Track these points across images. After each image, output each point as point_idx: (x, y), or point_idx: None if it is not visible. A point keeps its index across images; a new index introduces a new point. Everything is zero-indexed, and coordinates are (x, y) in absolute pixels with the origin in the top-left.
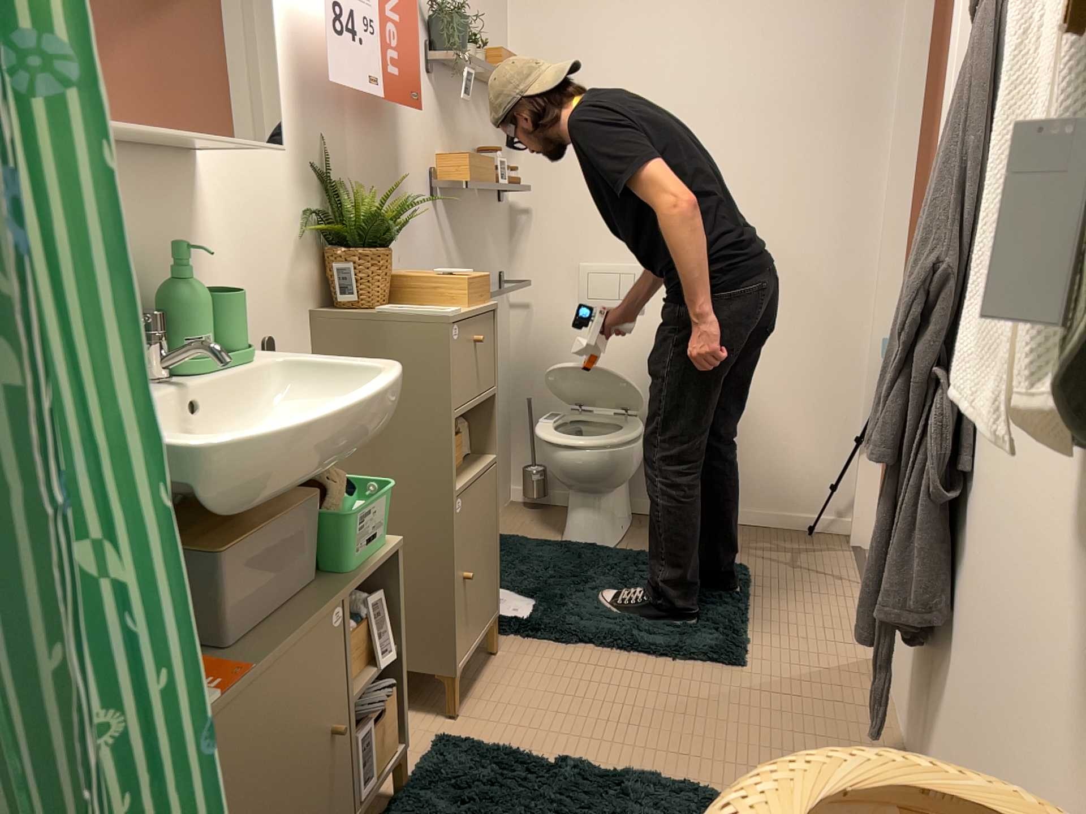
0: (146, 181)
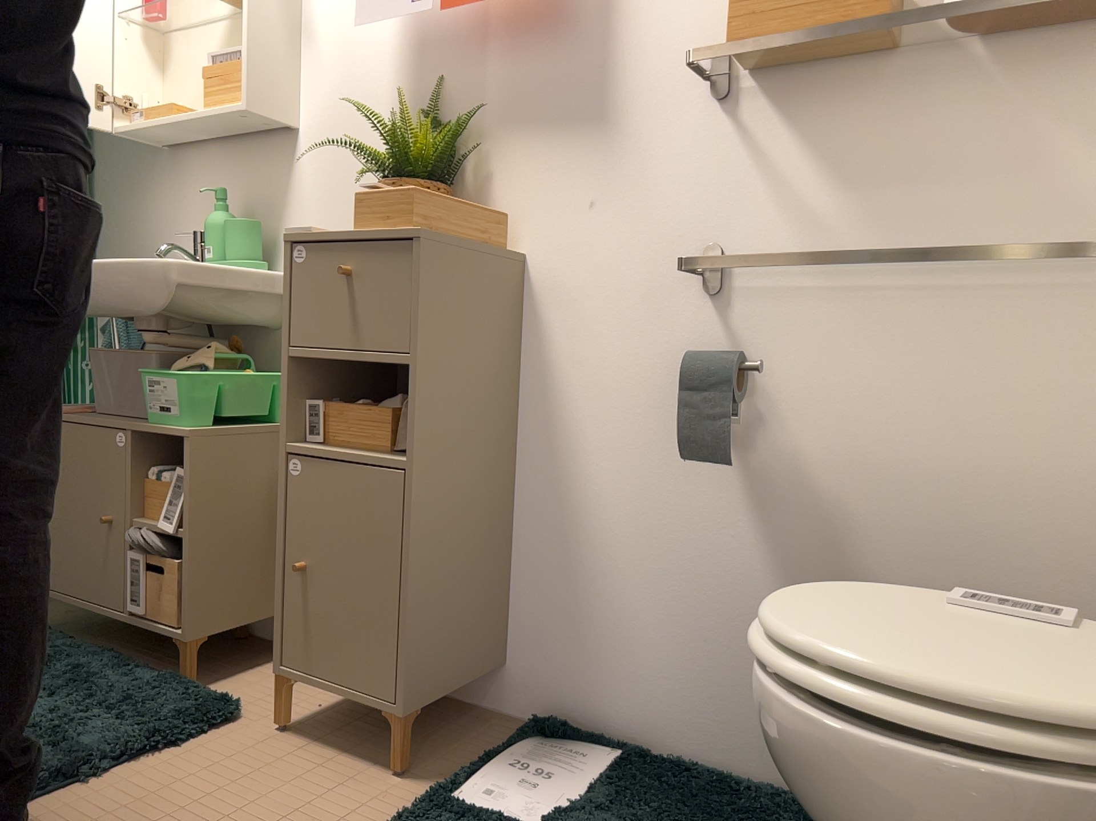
0: (254, 155)
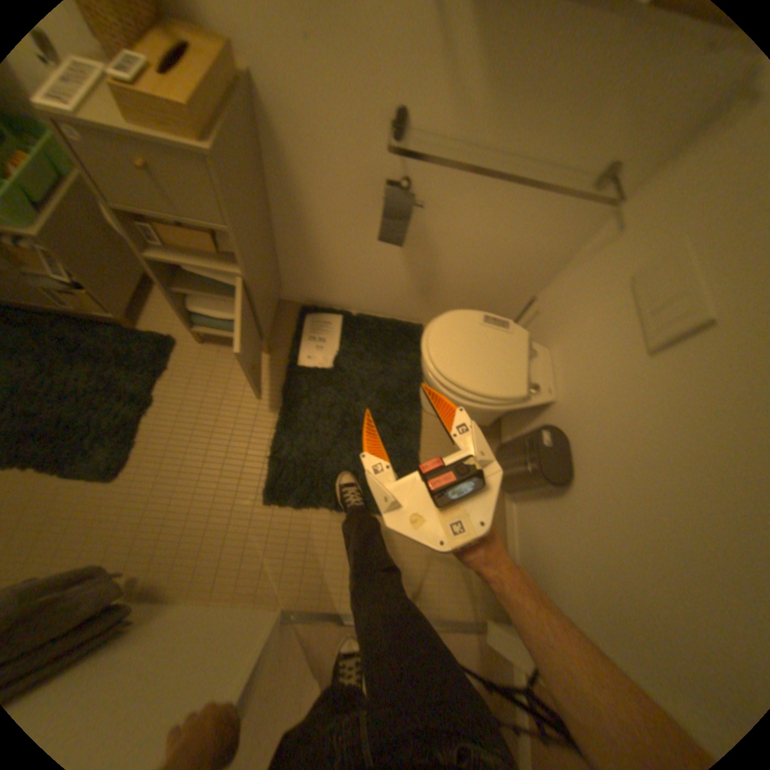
0: None
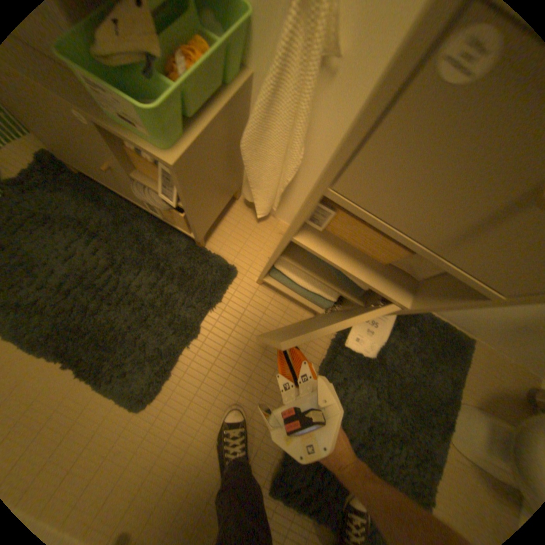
0: None
